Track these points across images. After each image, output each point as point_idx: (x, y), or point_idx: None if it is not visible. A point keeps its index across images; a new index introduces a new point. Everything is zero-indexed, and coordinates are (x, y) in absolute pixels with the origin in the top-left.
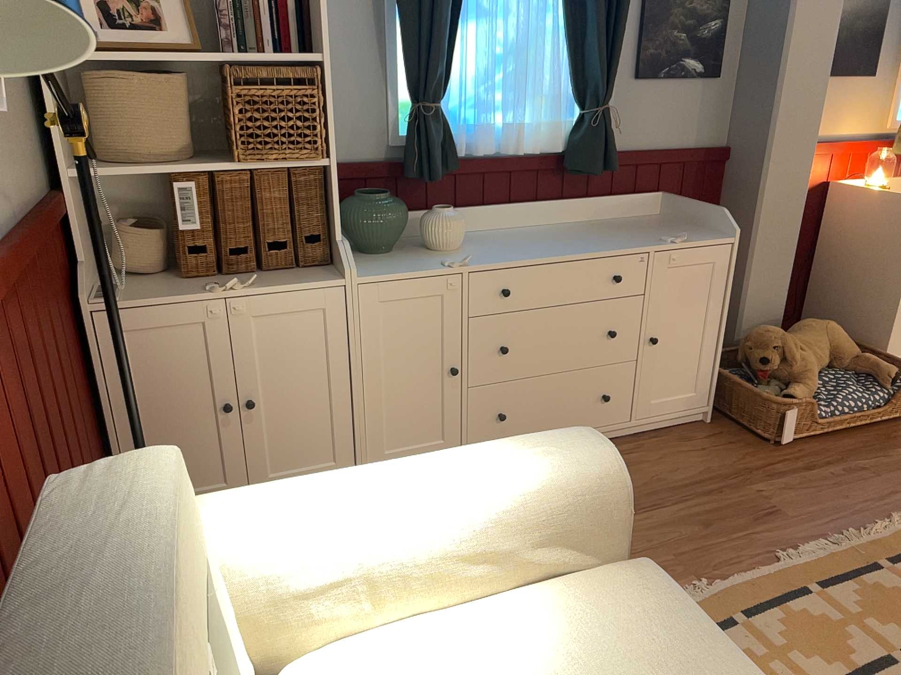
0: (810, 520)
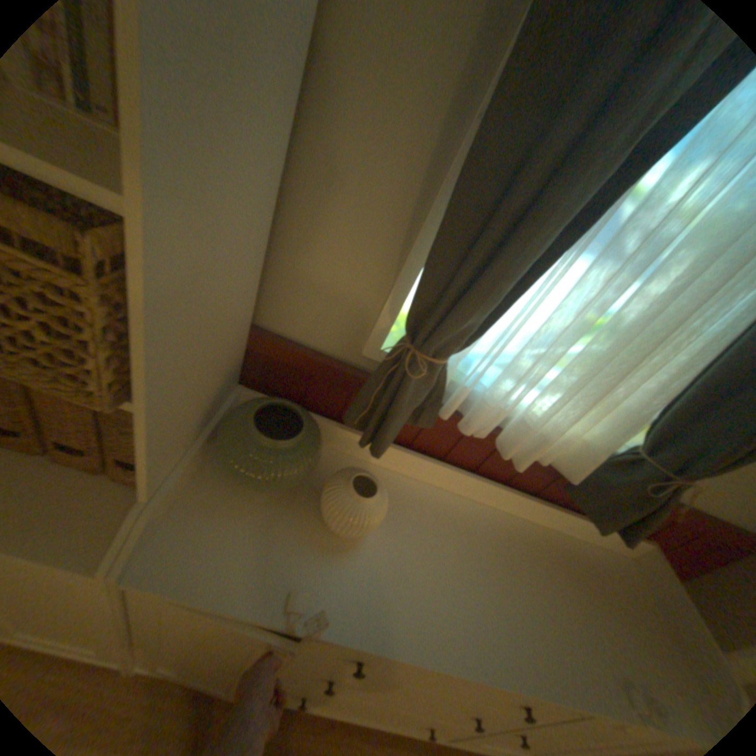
0: None
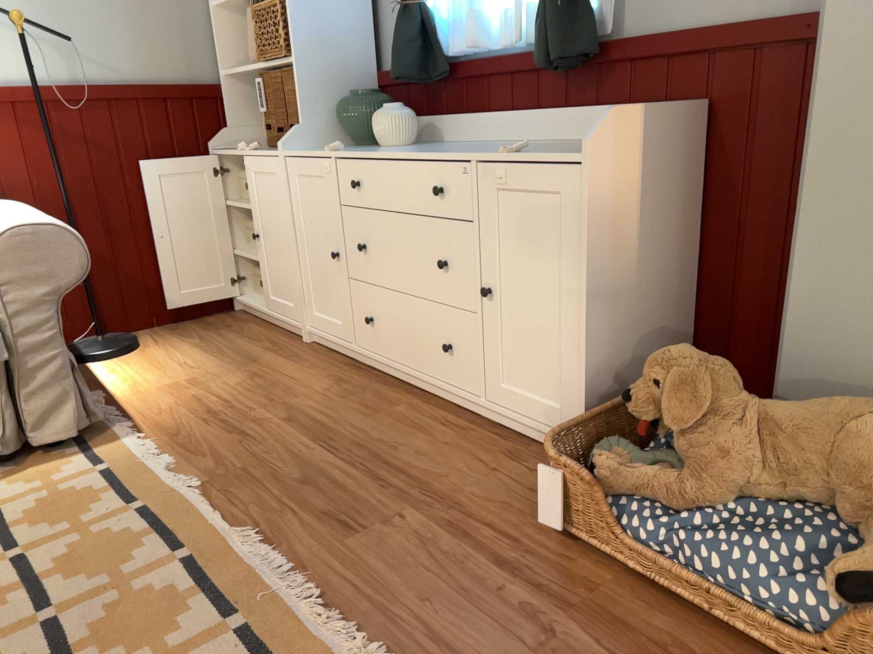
0: (342, 559)
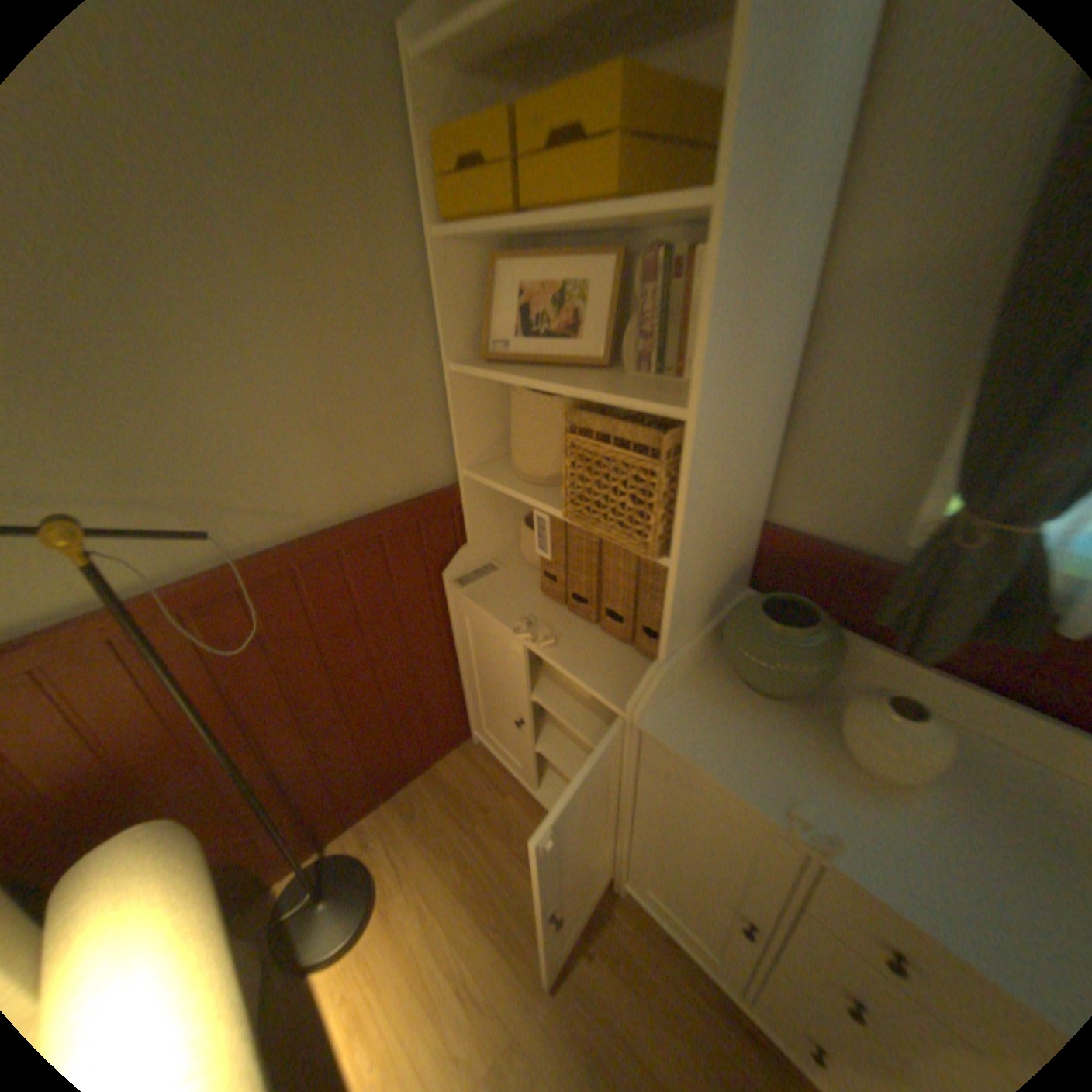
0: None
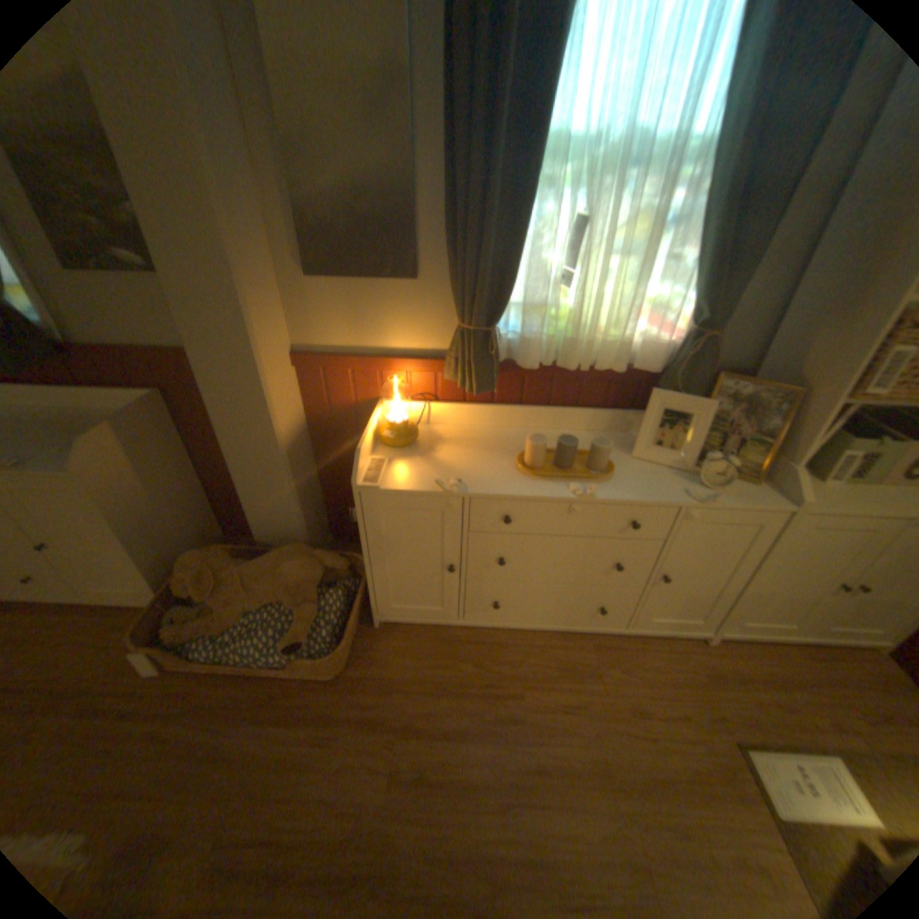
0: None
